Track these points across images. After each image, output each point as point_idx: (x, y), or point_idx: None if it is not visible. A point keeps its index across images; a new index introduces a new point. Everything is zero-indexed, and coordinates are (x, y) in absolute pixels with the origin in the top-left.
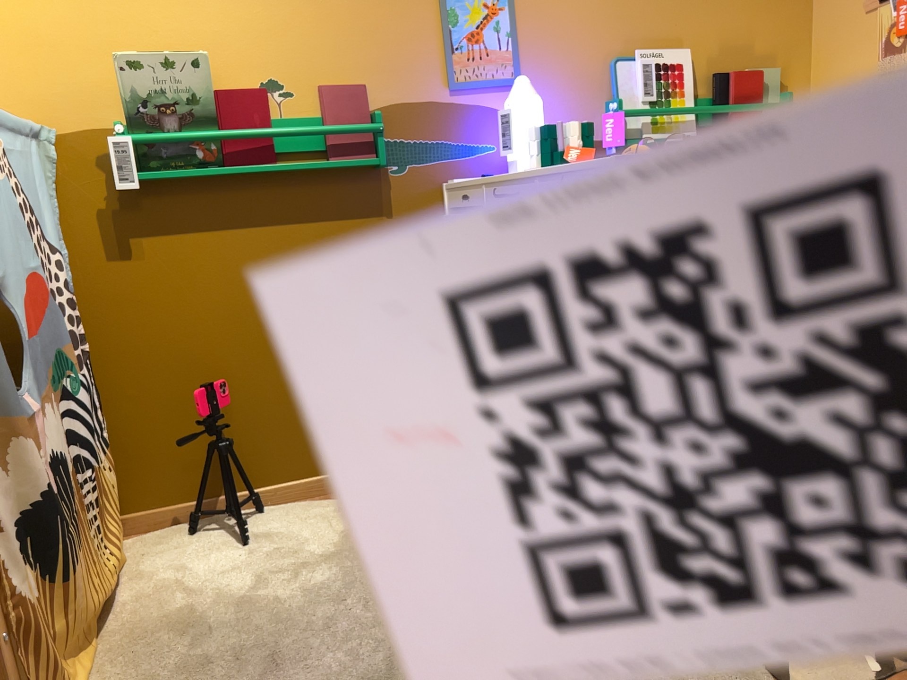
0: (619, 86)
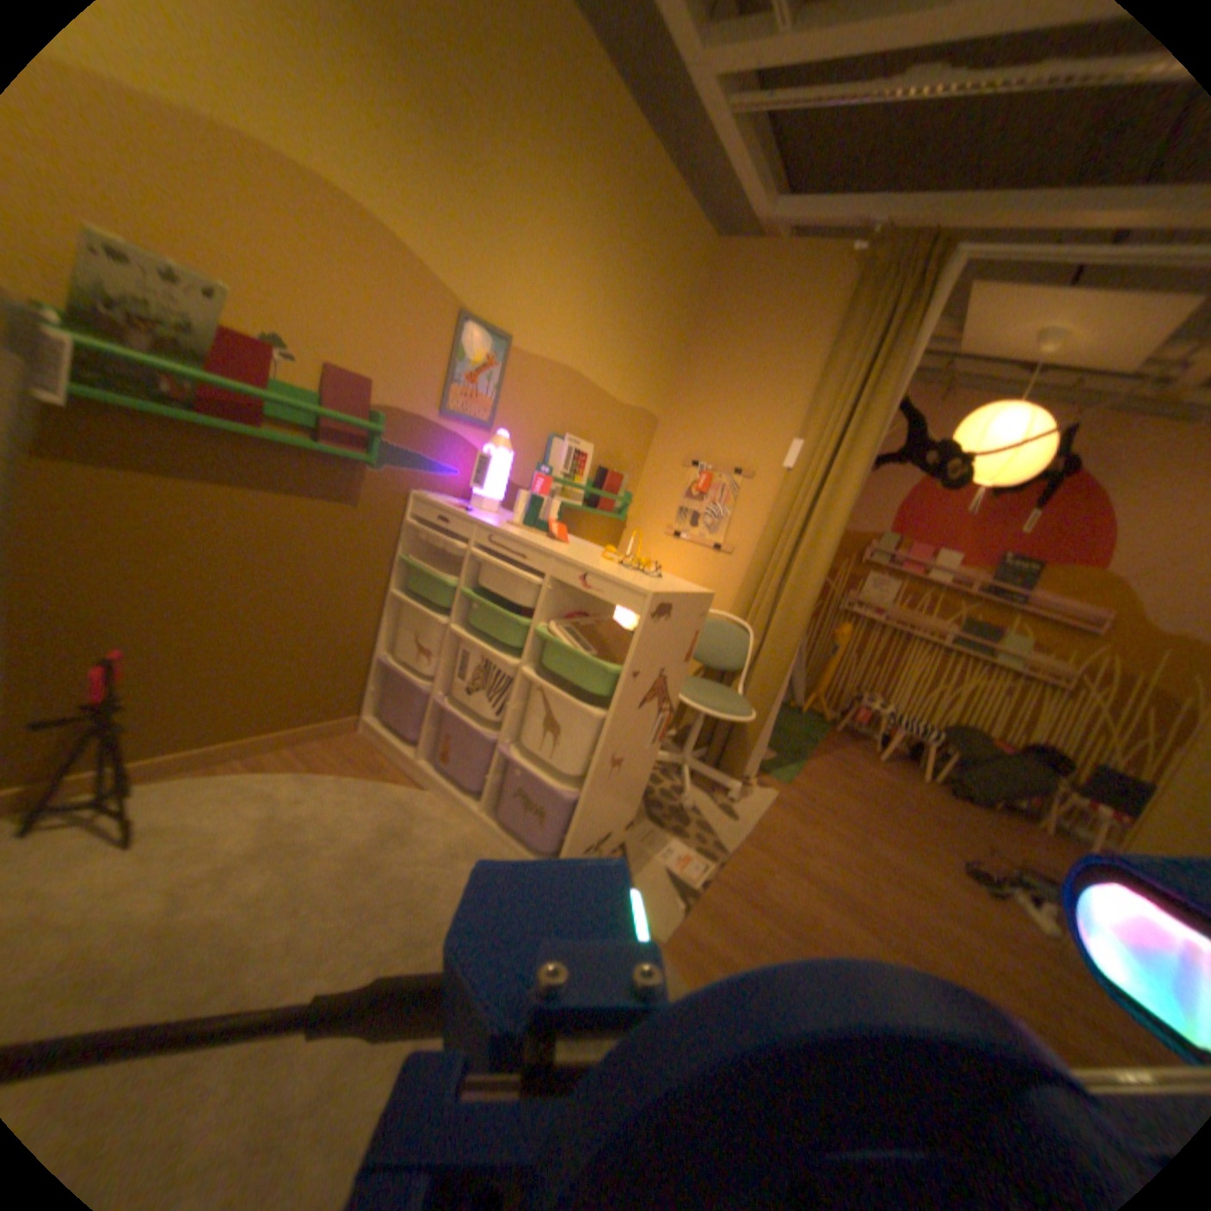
0: (551, 457)
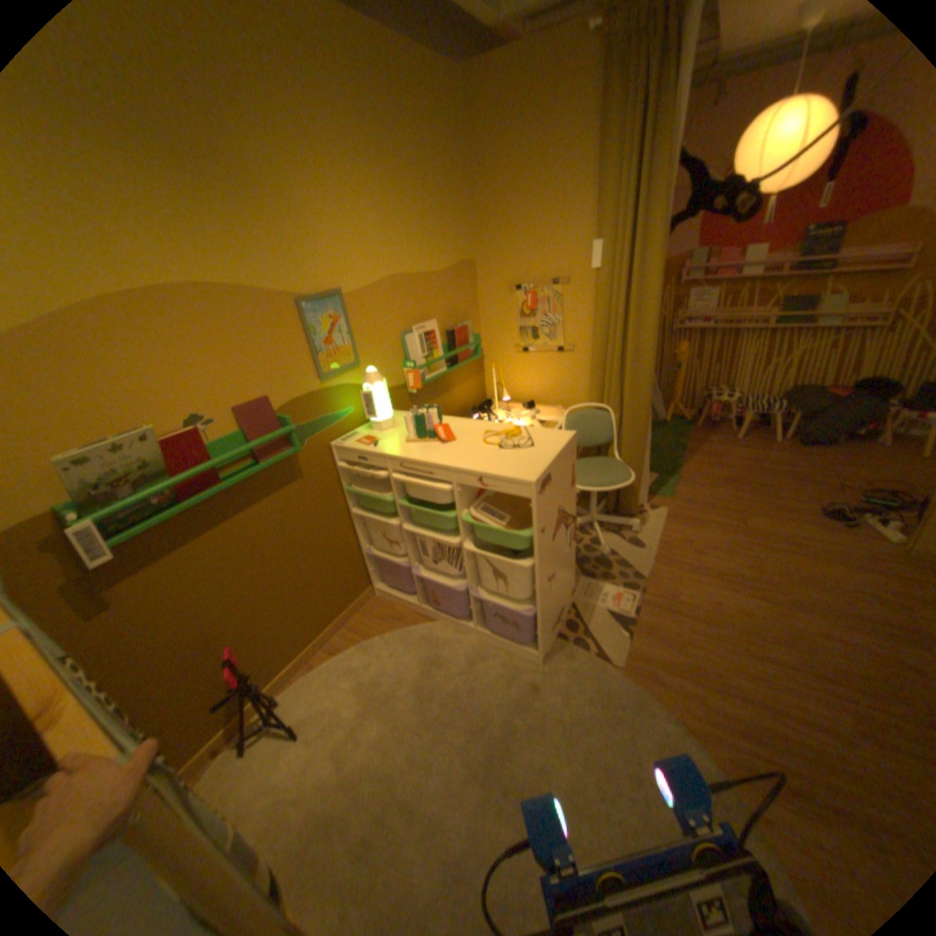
0: (408, 350)
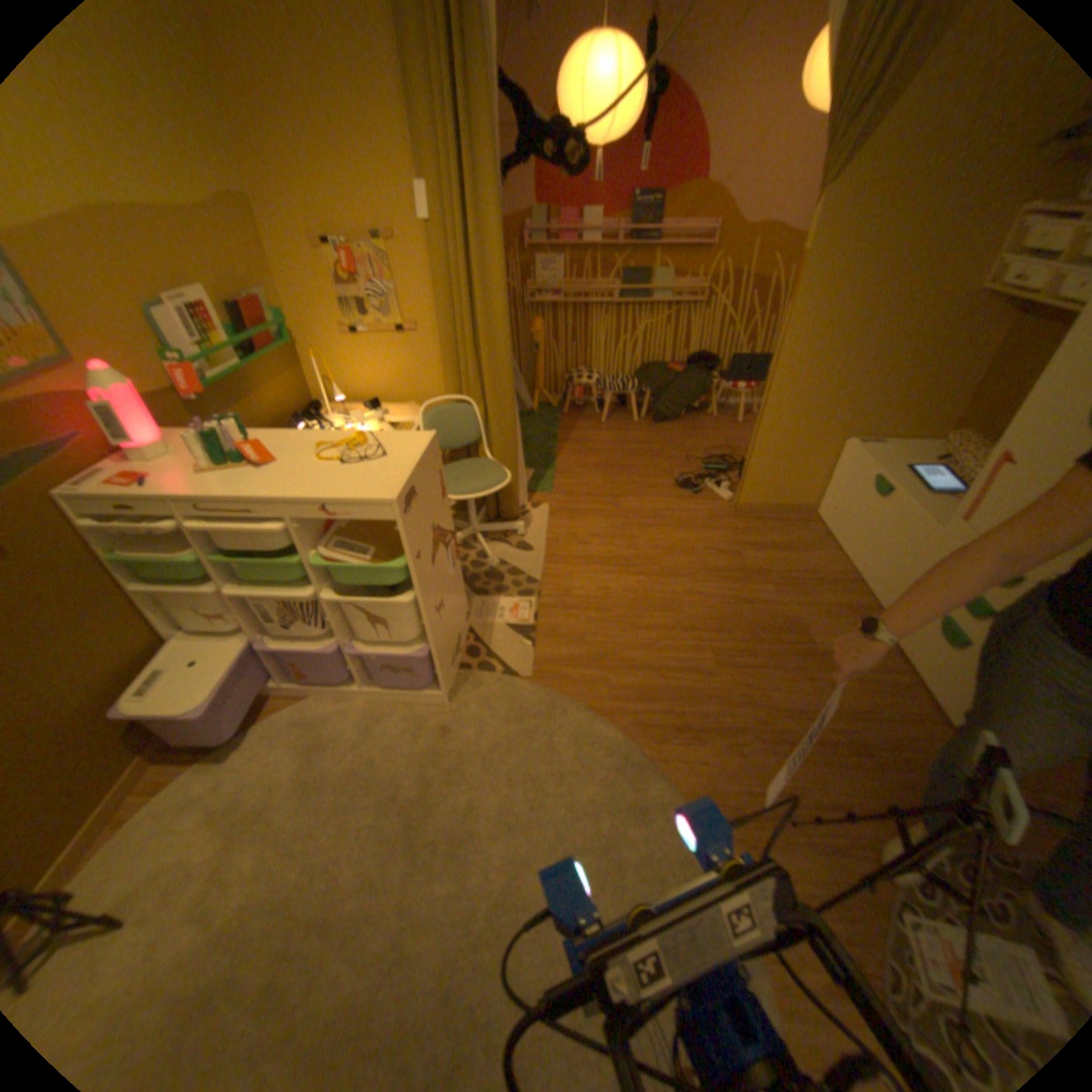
0: (164, 333)
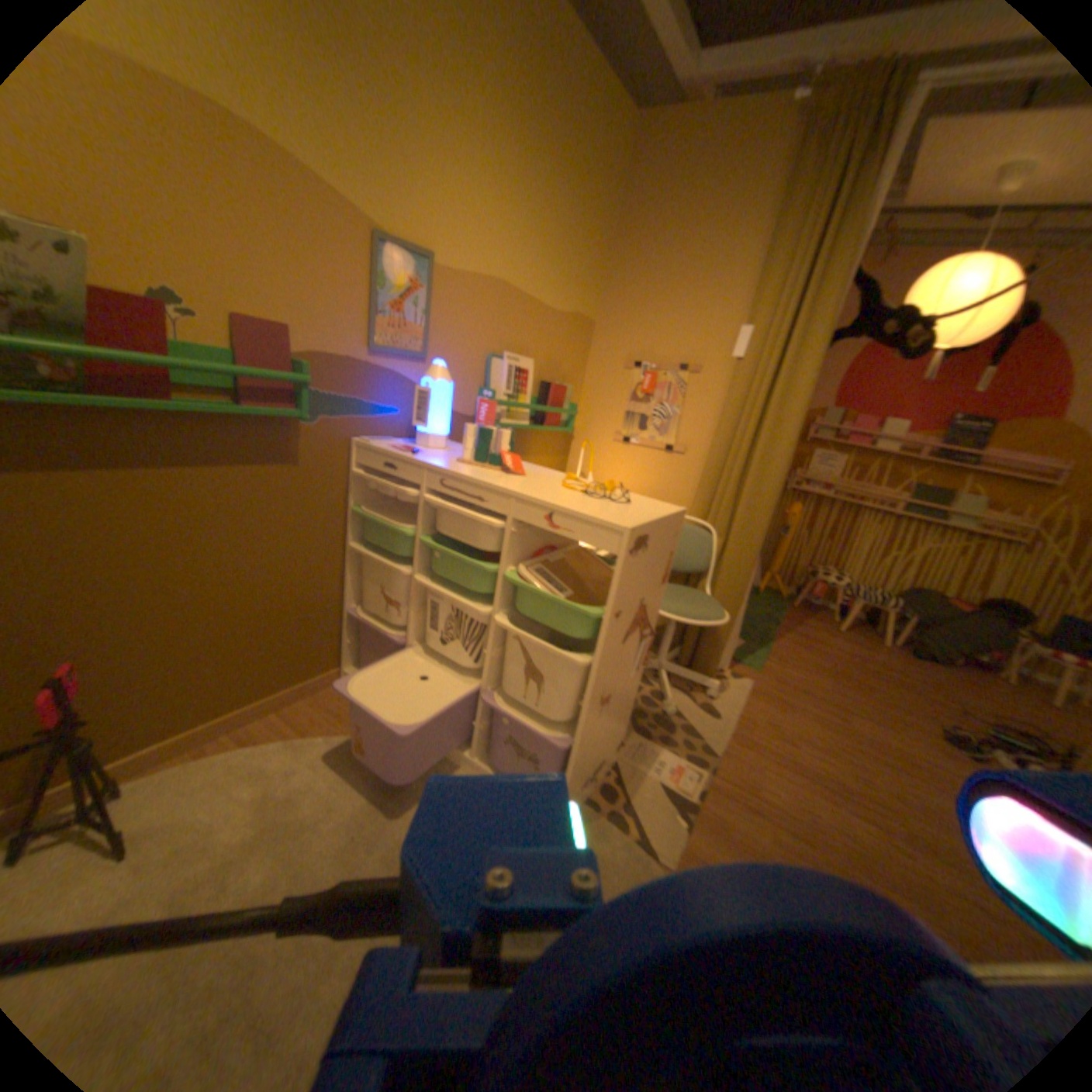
0: (493, 378)
